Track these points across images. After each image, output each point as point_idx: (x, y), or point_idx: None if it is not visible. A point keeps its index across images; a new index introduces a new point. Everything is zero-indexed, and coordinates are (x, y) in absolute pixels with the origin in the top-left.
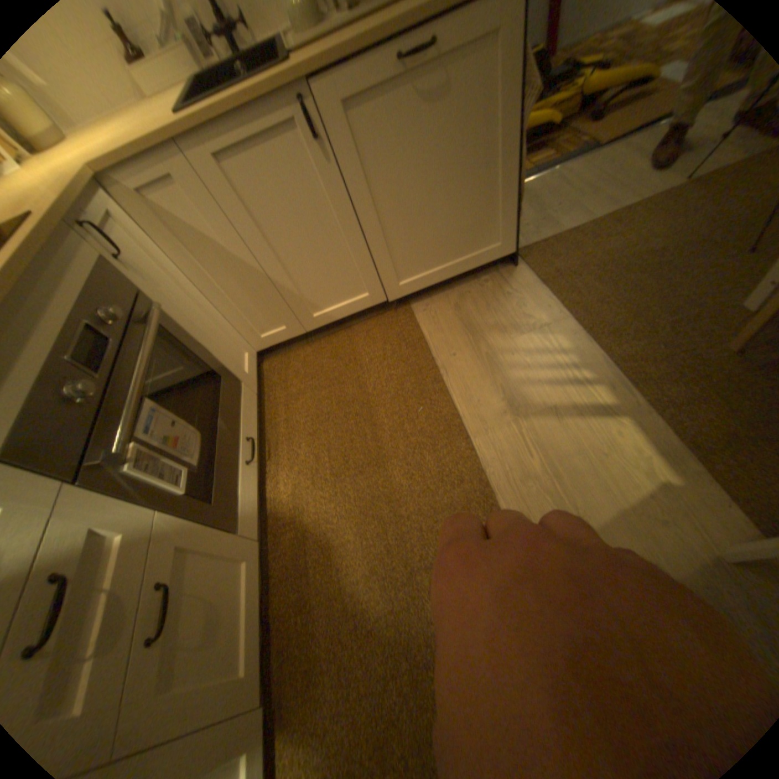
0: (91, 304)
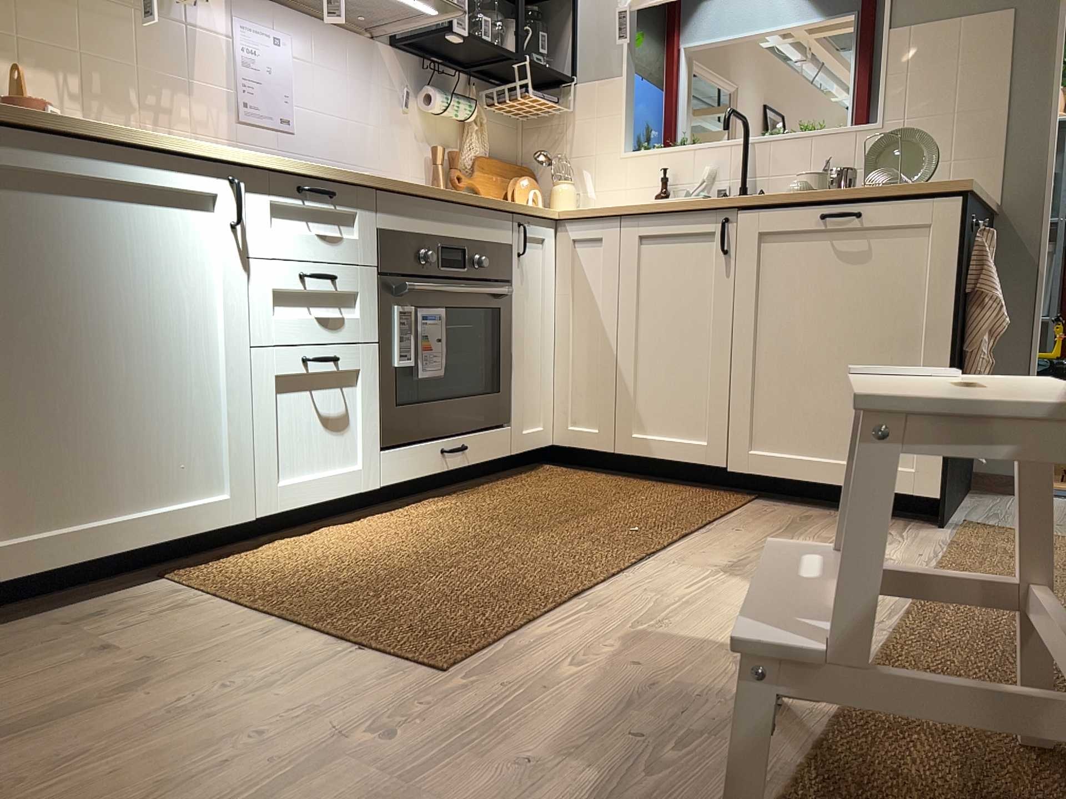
0: (479, 254)
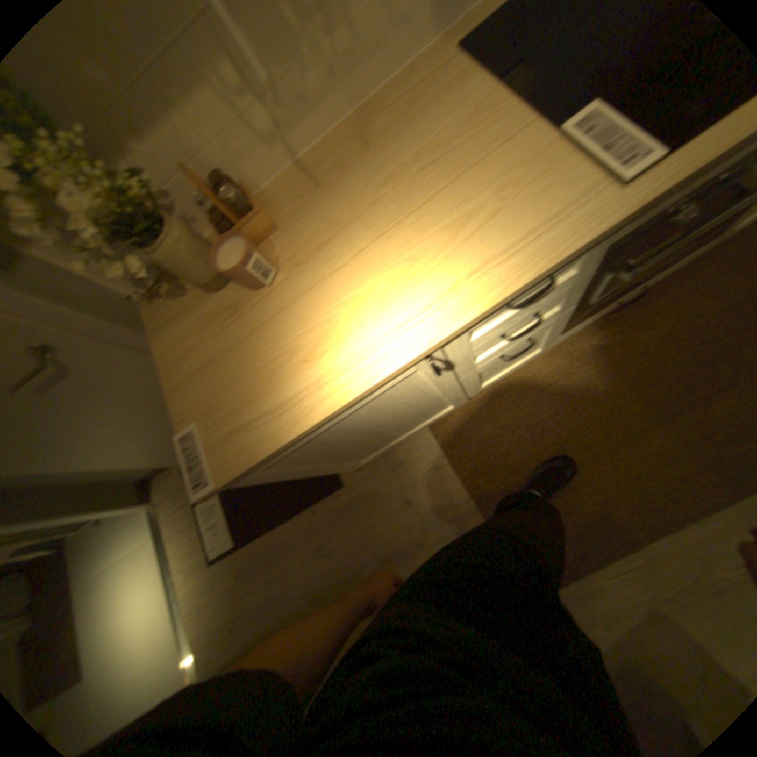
0: None
